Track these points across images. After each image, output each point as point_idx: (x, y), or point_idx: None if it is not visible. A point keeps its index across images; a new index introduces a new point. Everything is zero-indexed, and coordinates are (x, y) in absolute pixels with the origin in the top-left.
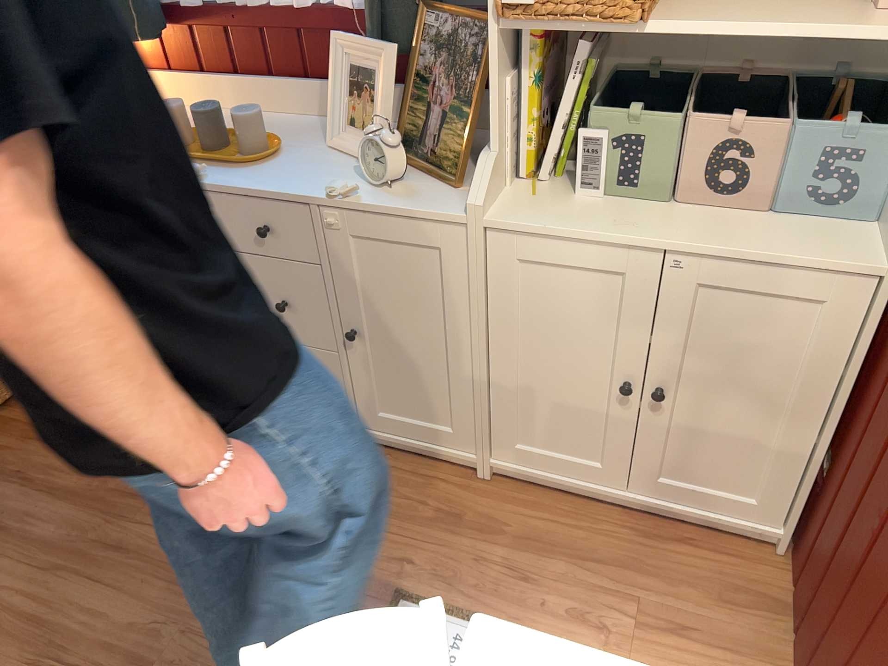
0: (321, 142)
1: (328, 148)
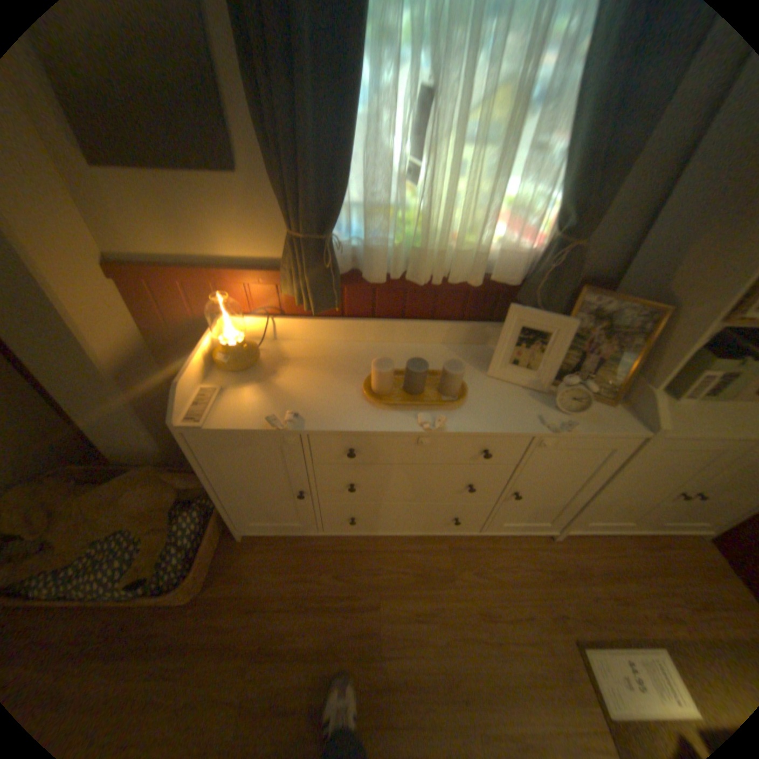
0: (476, 372)
1: (488, 378)
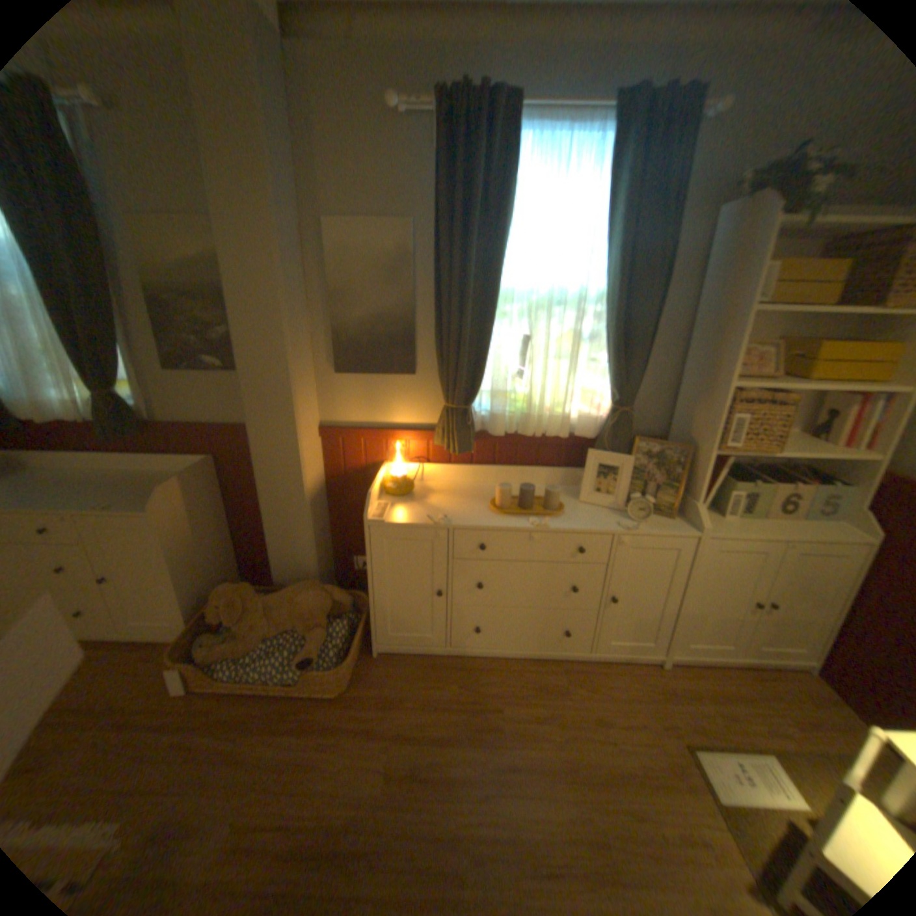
0: (571, 500)
1: (580, 504)
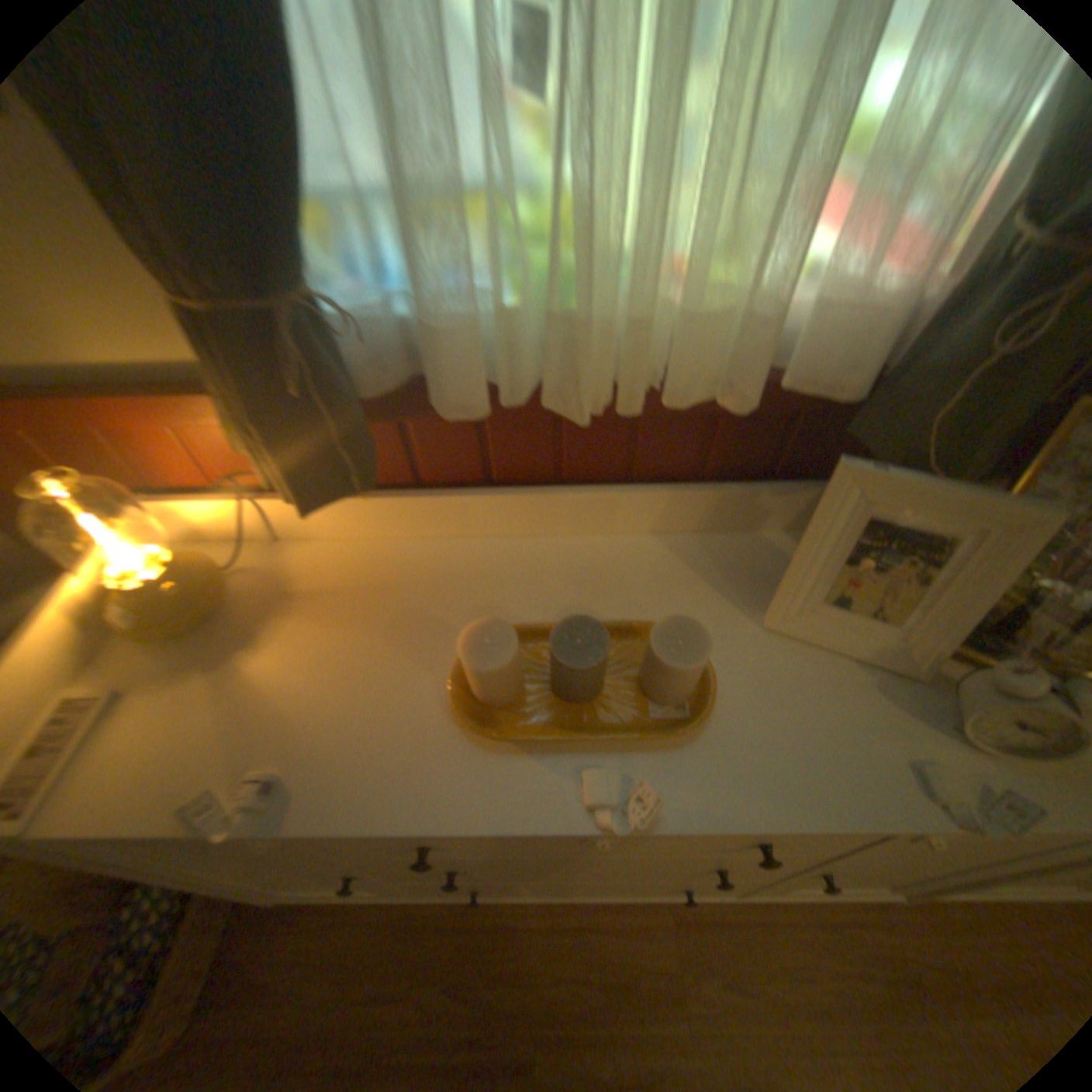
0: (739, 615)
1: (770, 634)
